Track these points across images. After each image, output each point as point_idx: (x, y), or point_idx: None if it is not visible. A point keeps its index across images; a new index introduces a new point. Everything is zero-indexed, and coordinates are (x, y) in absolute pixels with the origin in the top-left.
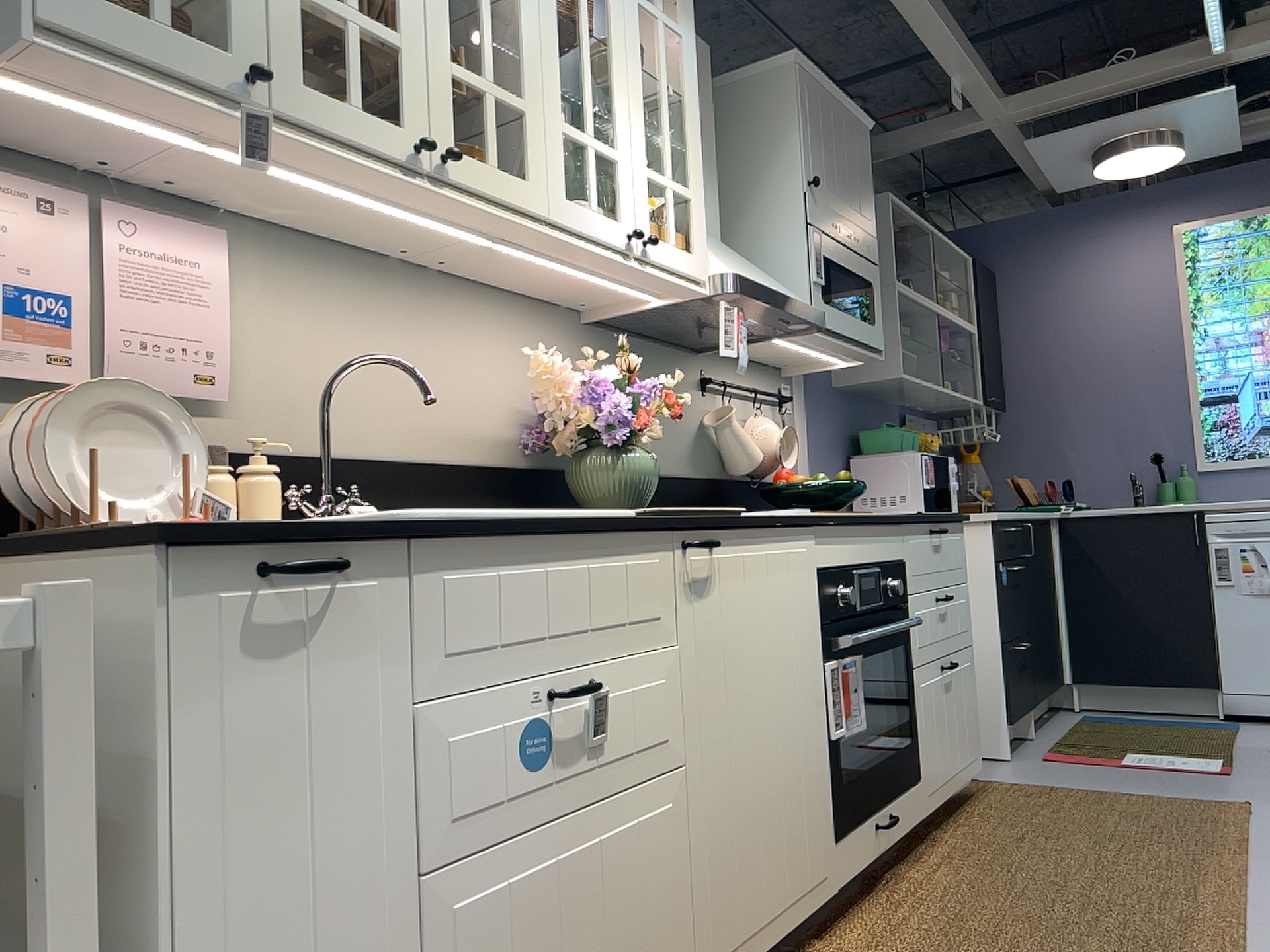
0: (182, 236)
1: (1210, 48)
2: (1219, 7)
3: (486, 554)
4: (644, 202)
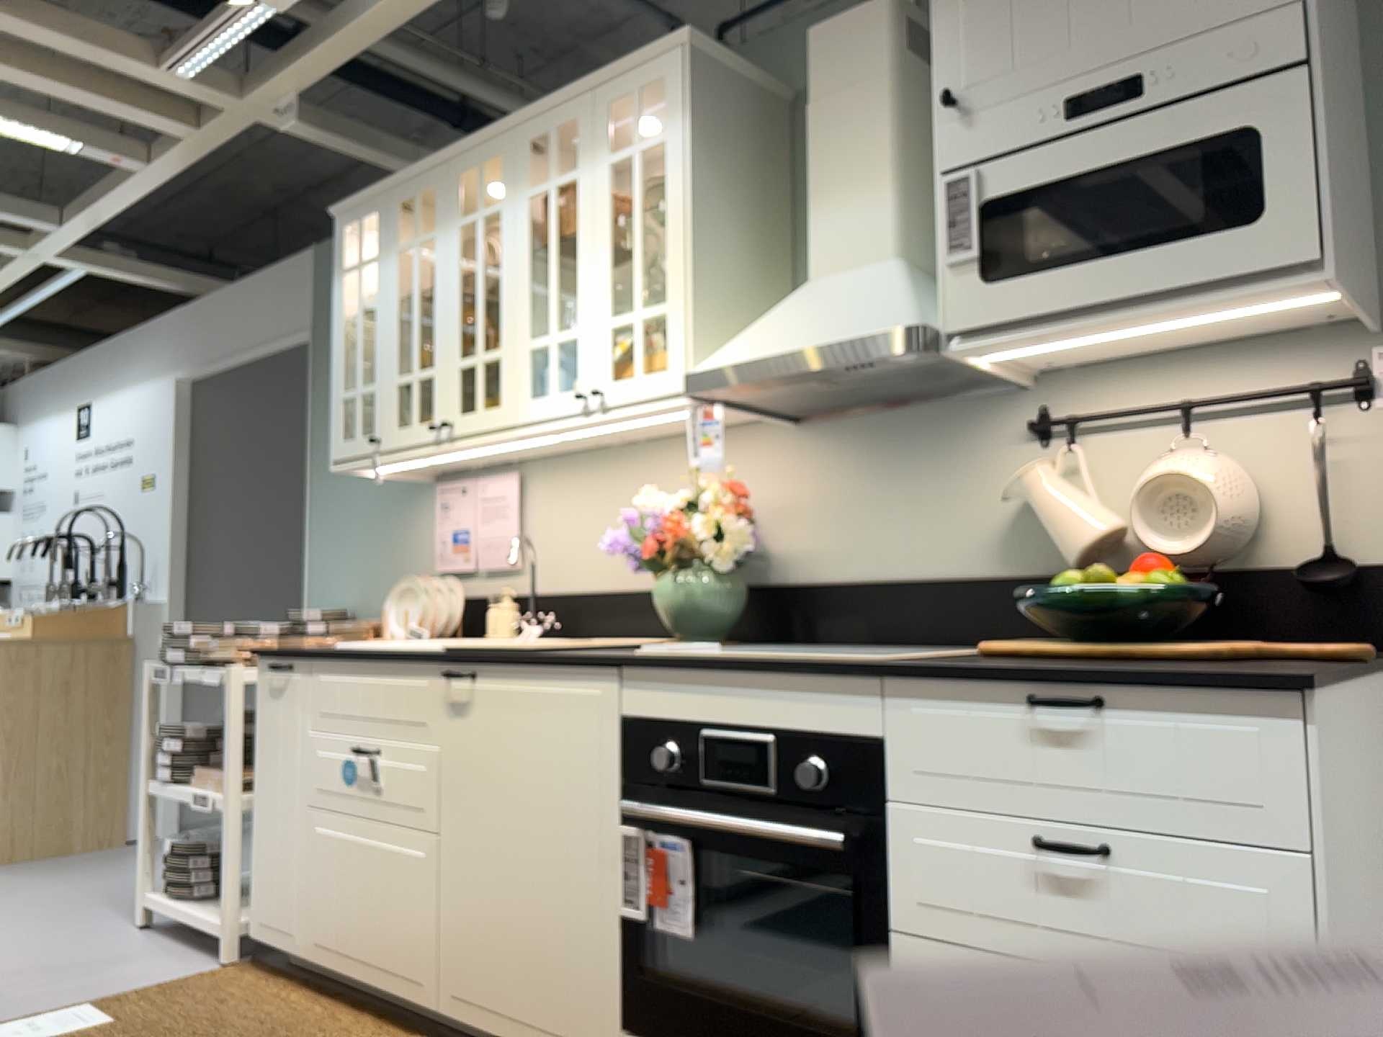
0: (499, 483)
1: None
2: None
3: (336, 668)
4: (604, 353)
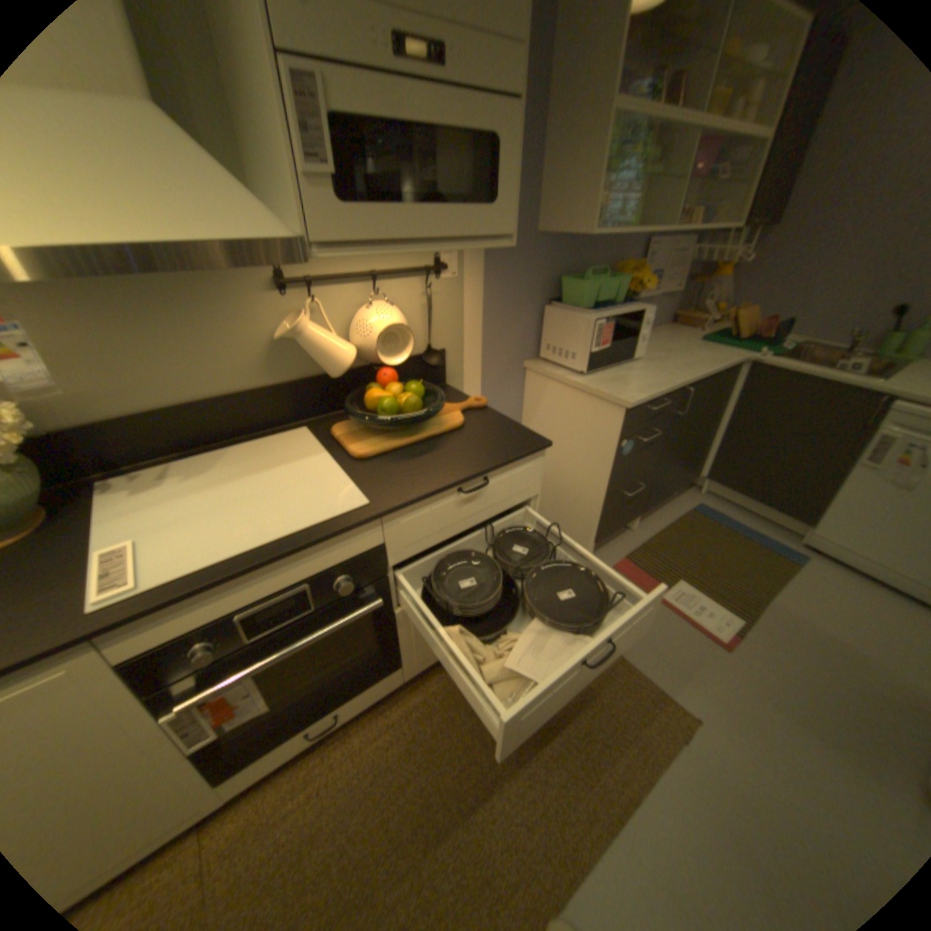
0: None
1: None
2: None
3: None
4: None
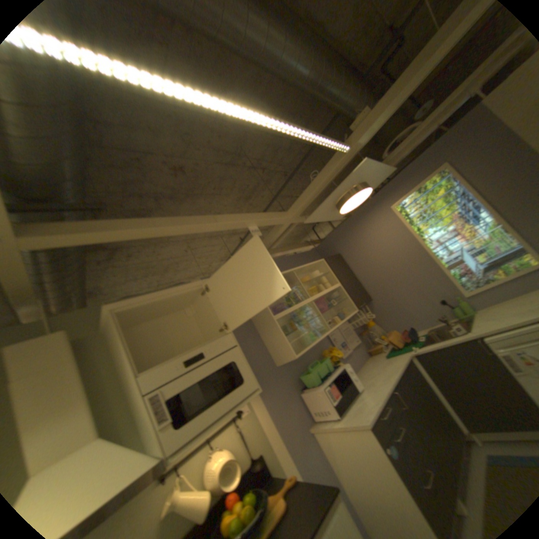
0: None
1: (342, 151)
2: (325, 137)
3: None
4: None
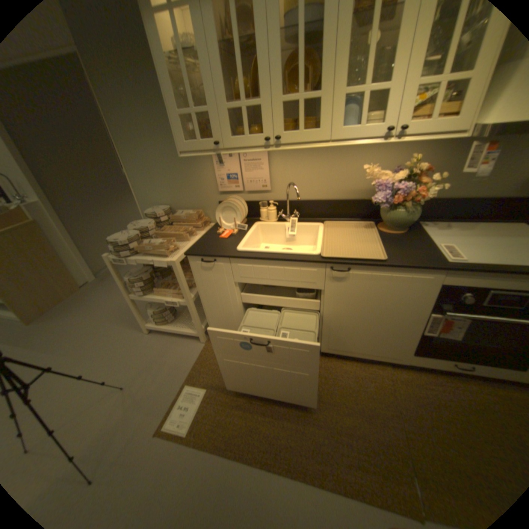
0: (256, 153)
1: None
2: None
3: (250, 262)
4: (410, 103)
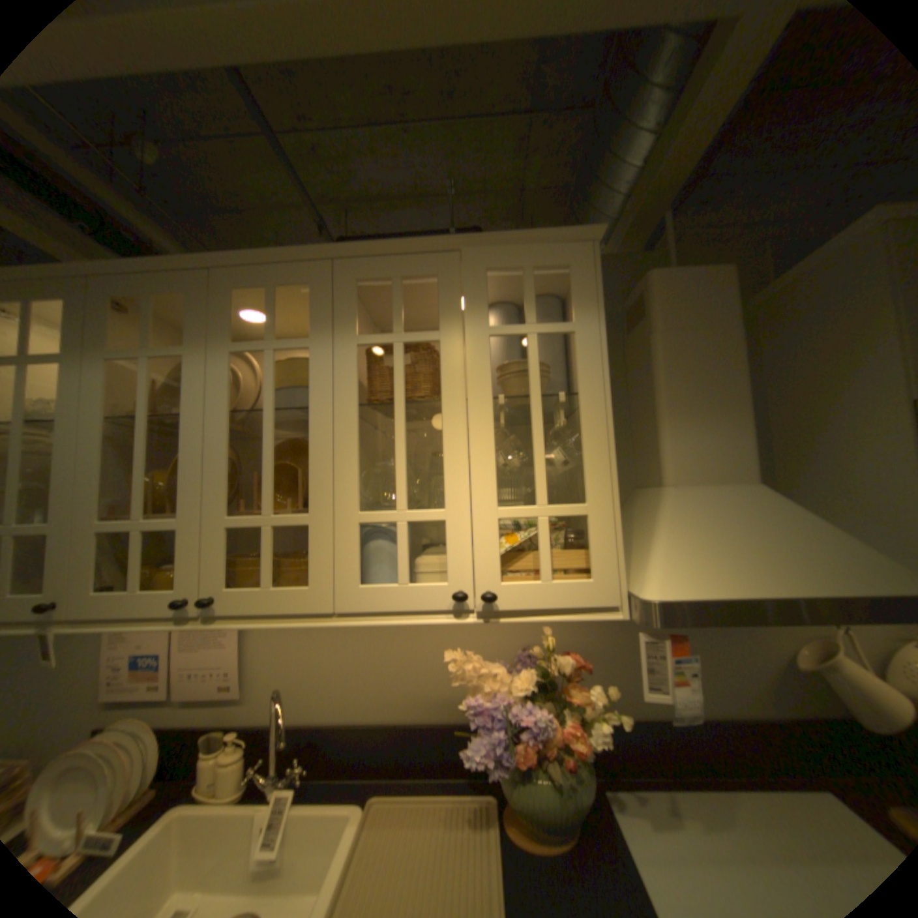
0: None
1: None
2: None
3: None
4: (491, 547)
